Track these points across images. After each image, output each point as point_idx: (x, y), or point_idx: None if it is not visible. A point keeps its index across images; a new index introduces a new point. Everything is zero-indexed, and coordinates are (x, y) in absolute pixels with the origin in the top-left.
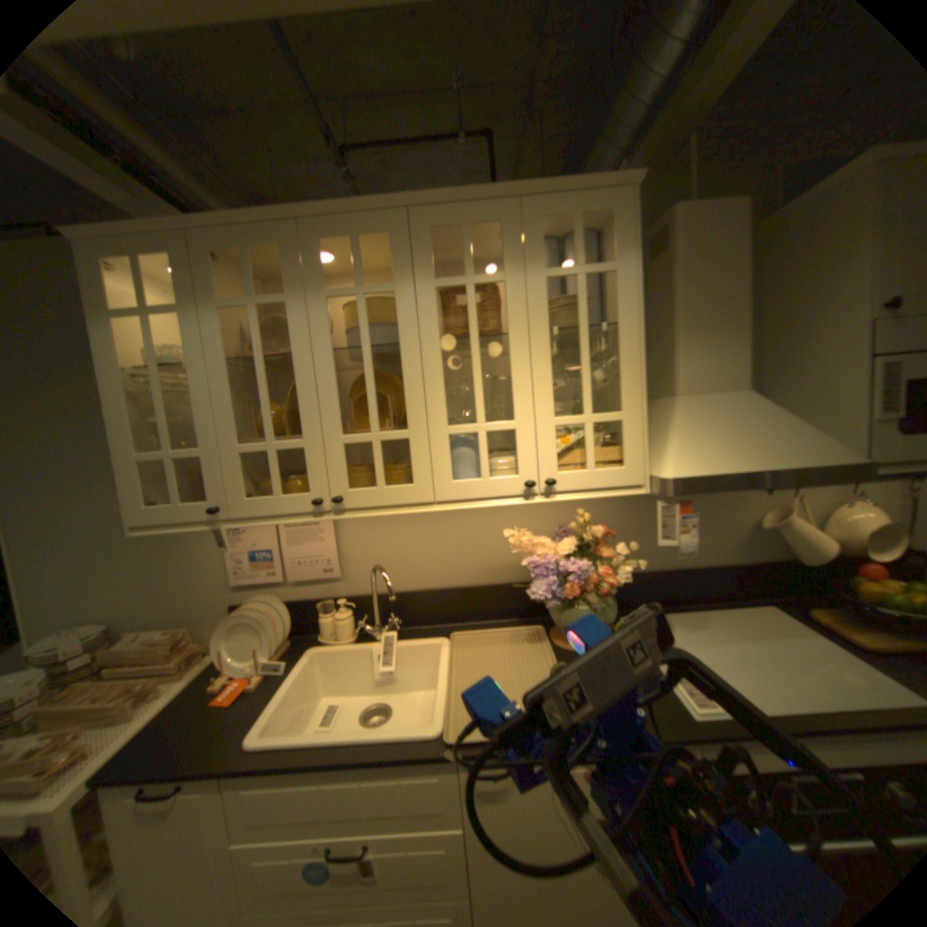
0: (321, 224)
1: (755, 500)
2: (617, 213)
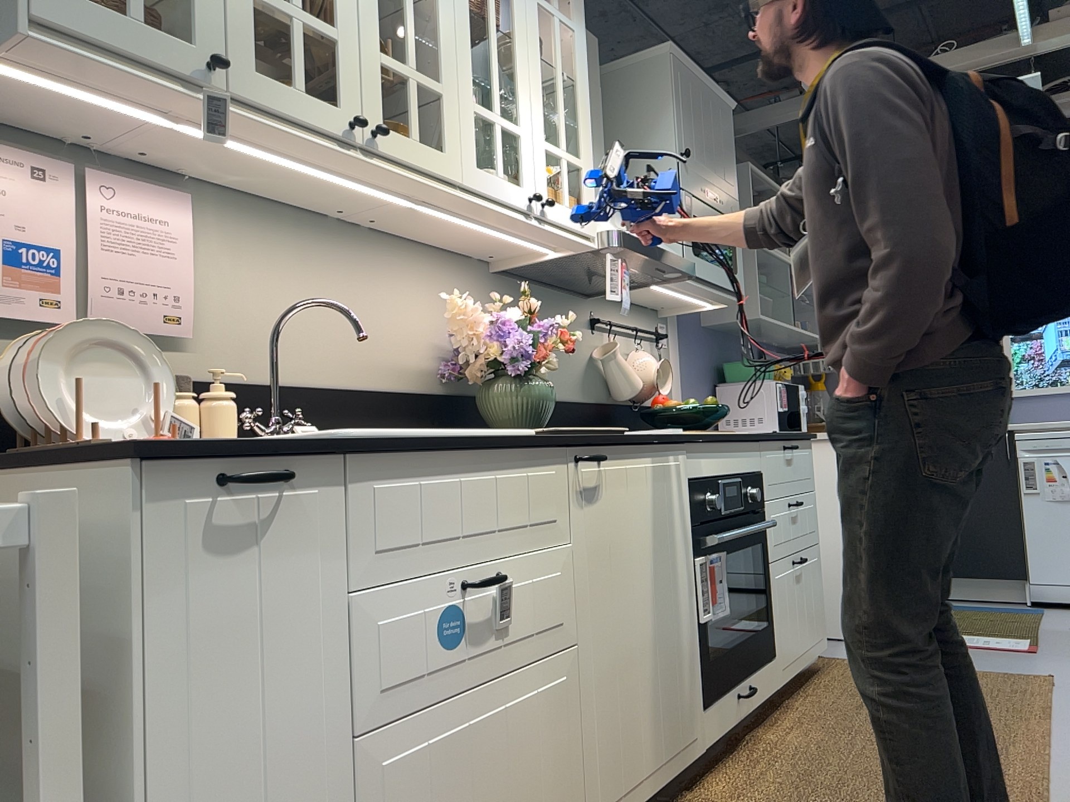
0: None
1: (587, 335)
2: None
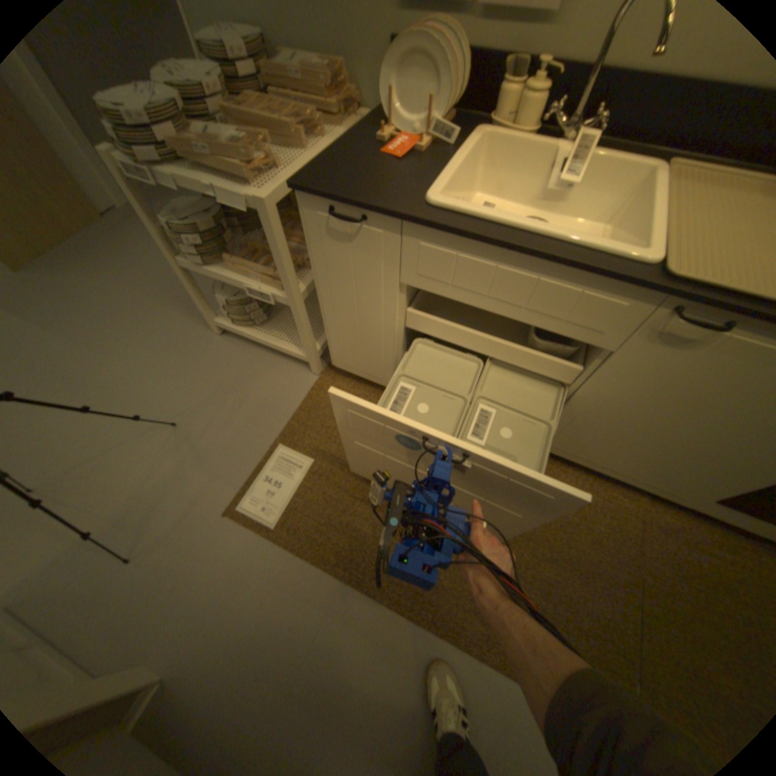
0: None
1: None
2: None
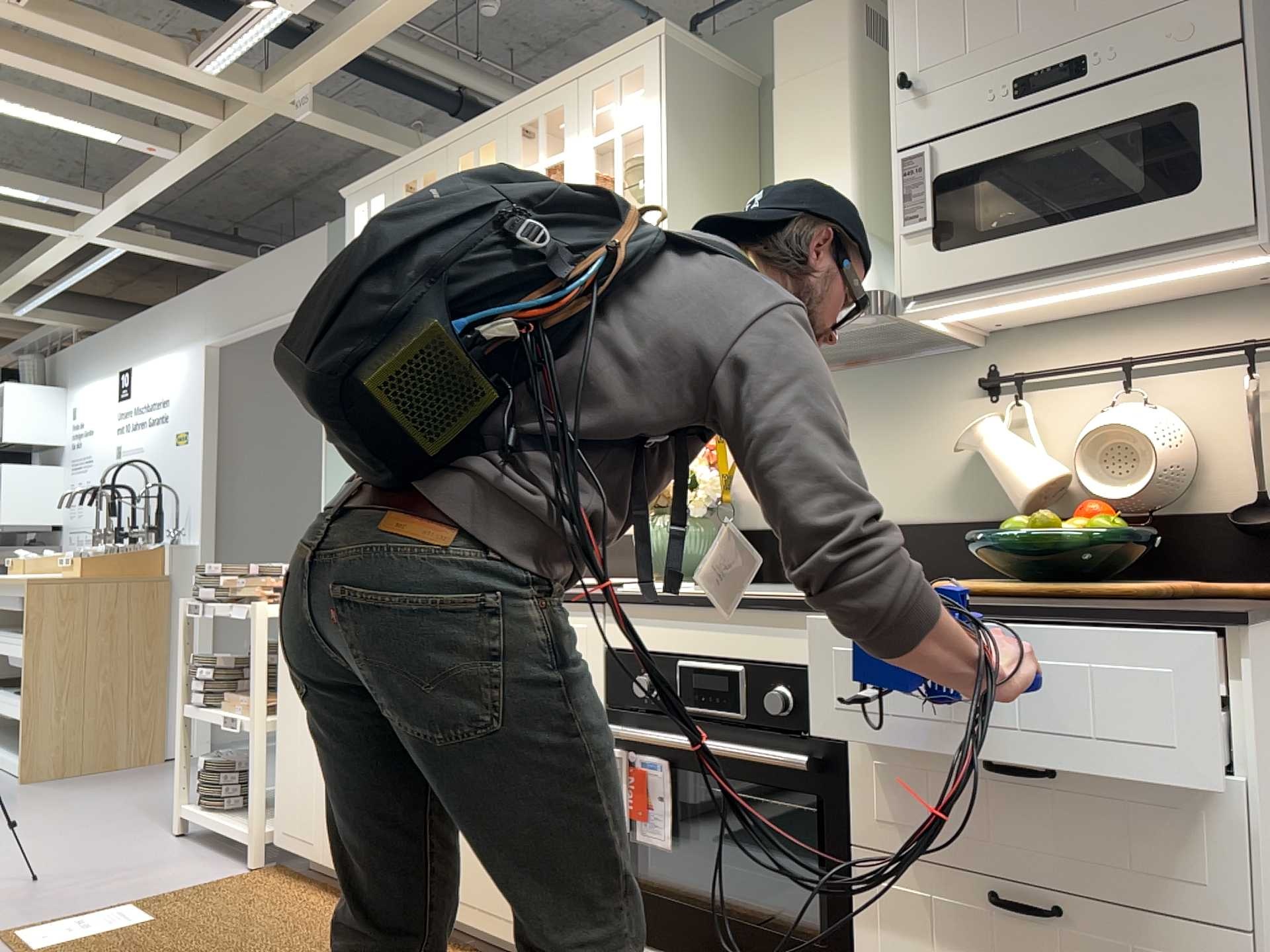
0: (459, 148)
1: (966, 411)
2: (643, 71)
